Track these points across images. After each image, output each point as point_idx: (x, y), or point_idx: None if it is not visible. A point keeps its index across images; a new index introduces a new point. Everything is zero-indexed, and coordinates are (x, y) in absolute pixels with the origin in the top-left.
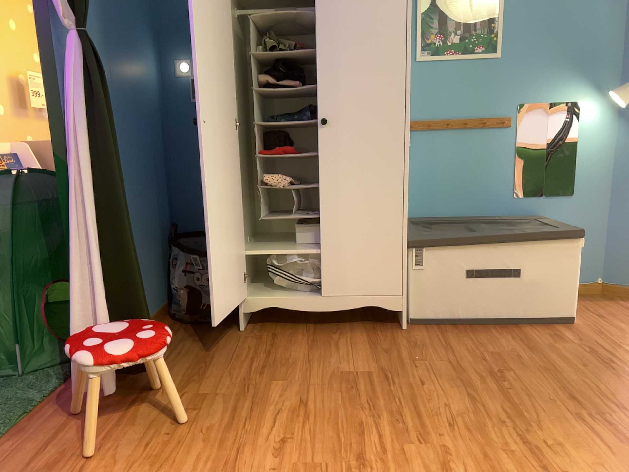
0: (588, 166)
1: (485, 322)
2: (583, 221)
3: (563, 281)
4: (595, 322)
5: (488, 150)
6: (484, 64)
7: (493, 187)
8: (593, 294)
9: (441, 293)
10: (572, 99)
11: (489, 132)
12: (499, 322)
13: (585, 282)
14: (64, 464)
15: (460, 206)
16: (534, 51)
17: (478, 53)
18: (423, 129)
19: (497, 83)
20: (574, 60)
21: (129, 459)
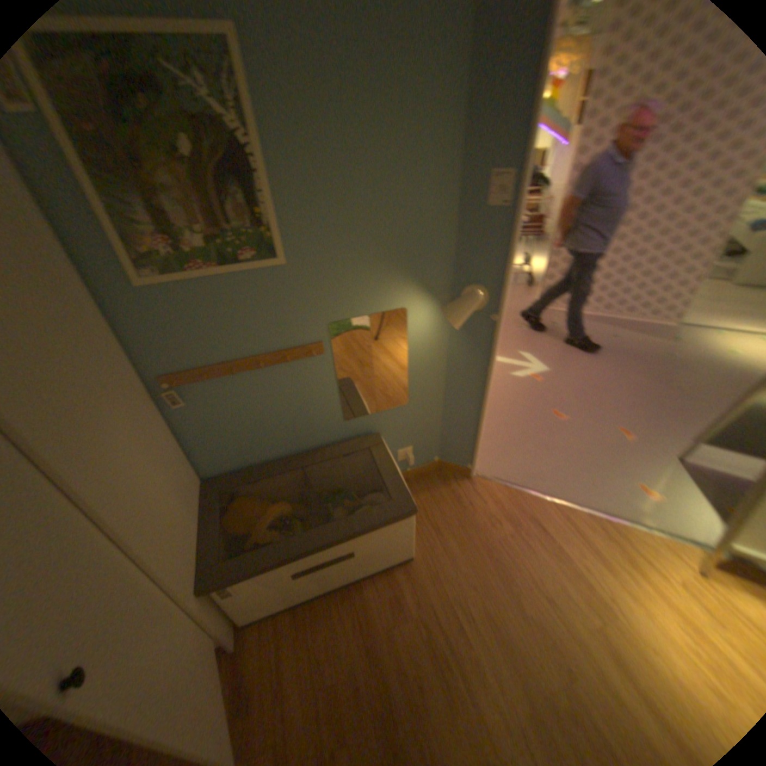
0: (418, 373)
1: (323, 595)
2: (417, 420)
3: (398, 542)
4: (429, 544)
5: (299, 383)
6: (260, 274)
7: (316, 418)
8: (429, 471)
9: (264, 601)
10: (394, 304)
11: (294, 363)
12: (339, 589)
13: (422, 463)
14: None
15: (281, 445)
16: (334, 247)
17: (244, 259)
18: (193, 381)
19: (289, 300)
20: (393, 254)
21: None
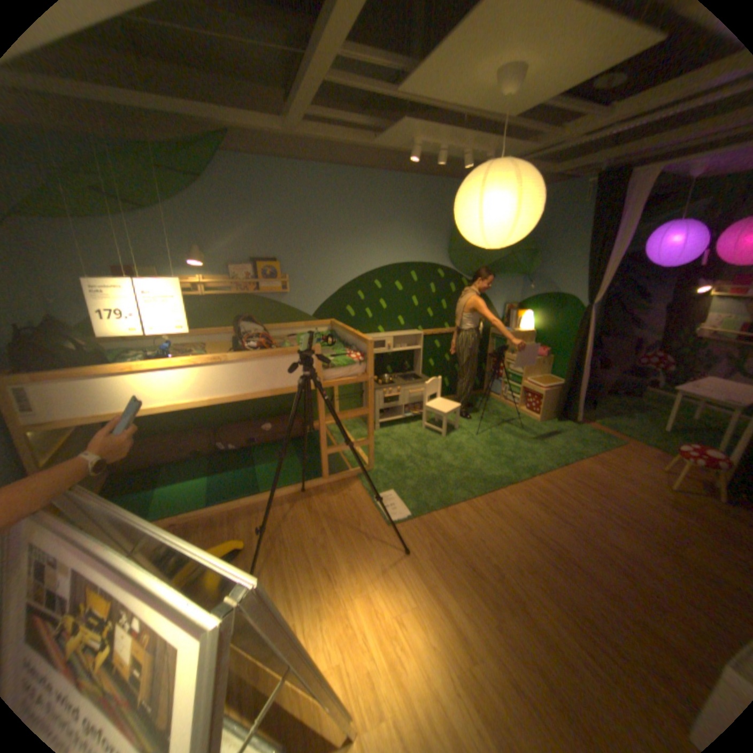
0: None
1: None
2: None
3: None
4: None
5: None
6: None
7: None
8: None
9: None
10: None
11: None
12: None
13: None
14: (663, 469)
15: None
16: None
17: None
18: None
19: None
20: None
21: (655, 476)
